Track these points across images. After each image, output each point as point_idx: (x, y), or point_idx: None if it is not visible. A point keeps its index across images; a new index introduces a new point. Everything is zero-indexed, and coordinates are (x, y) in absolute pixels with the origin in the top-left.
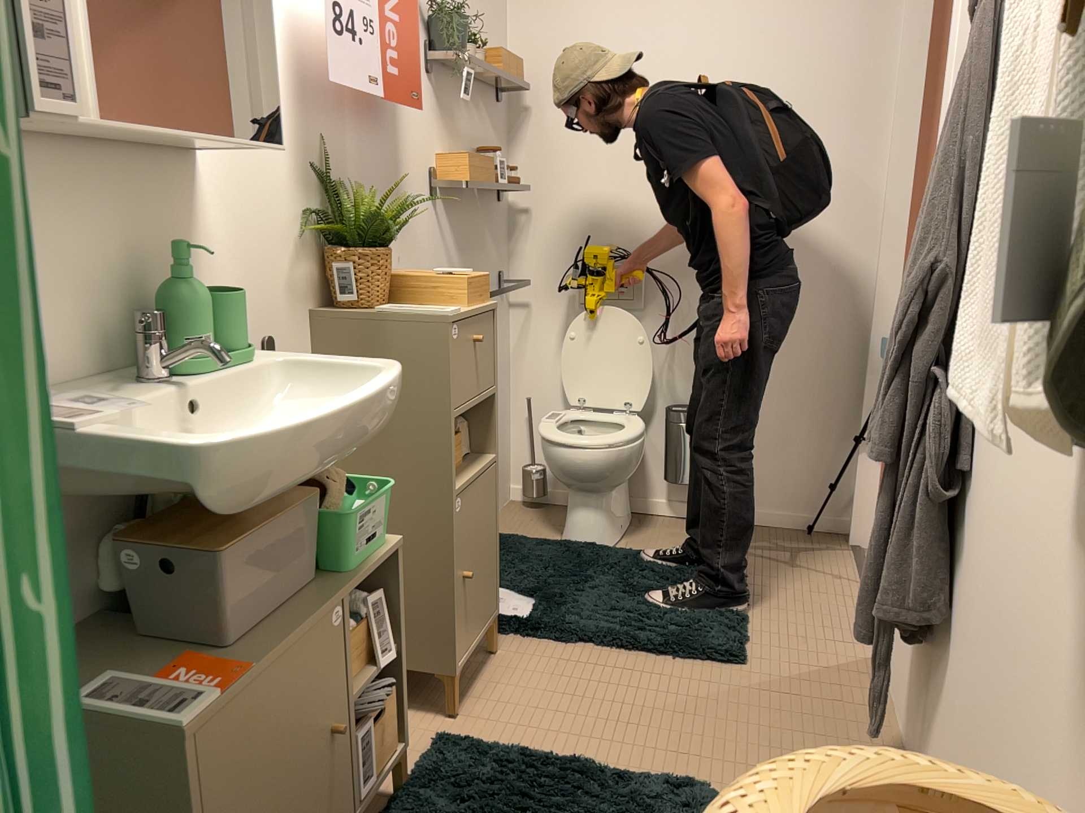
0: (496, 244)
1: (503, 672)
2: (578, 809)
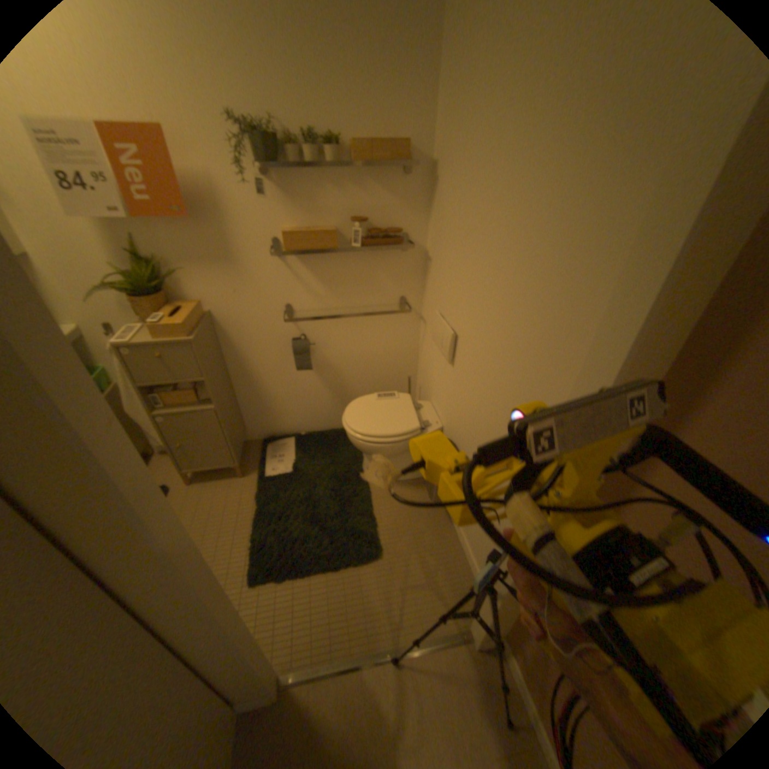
0: (395, 280)
1: (225, 487)
2: None
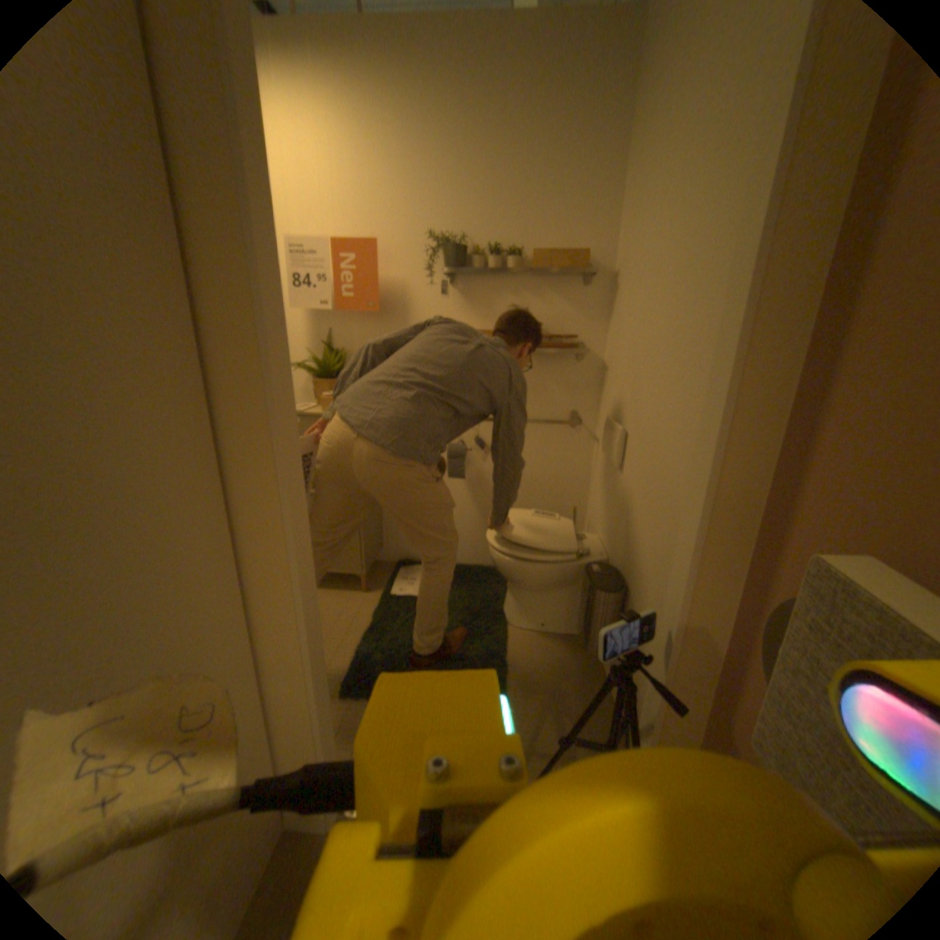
0: (568, 387)
1: (347, 595)
2: None
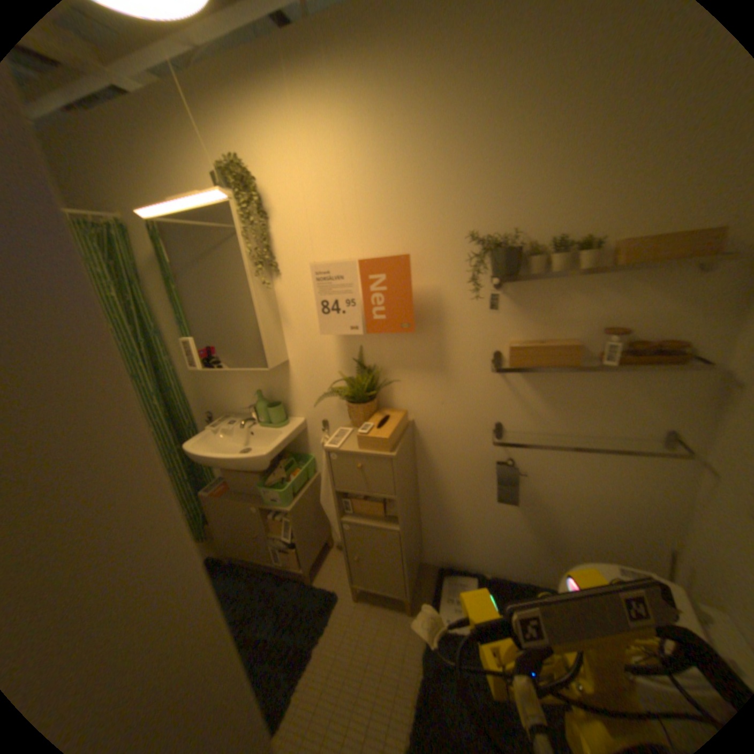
0: (662, 406)
1: (390, 621)
2: (271, 655)
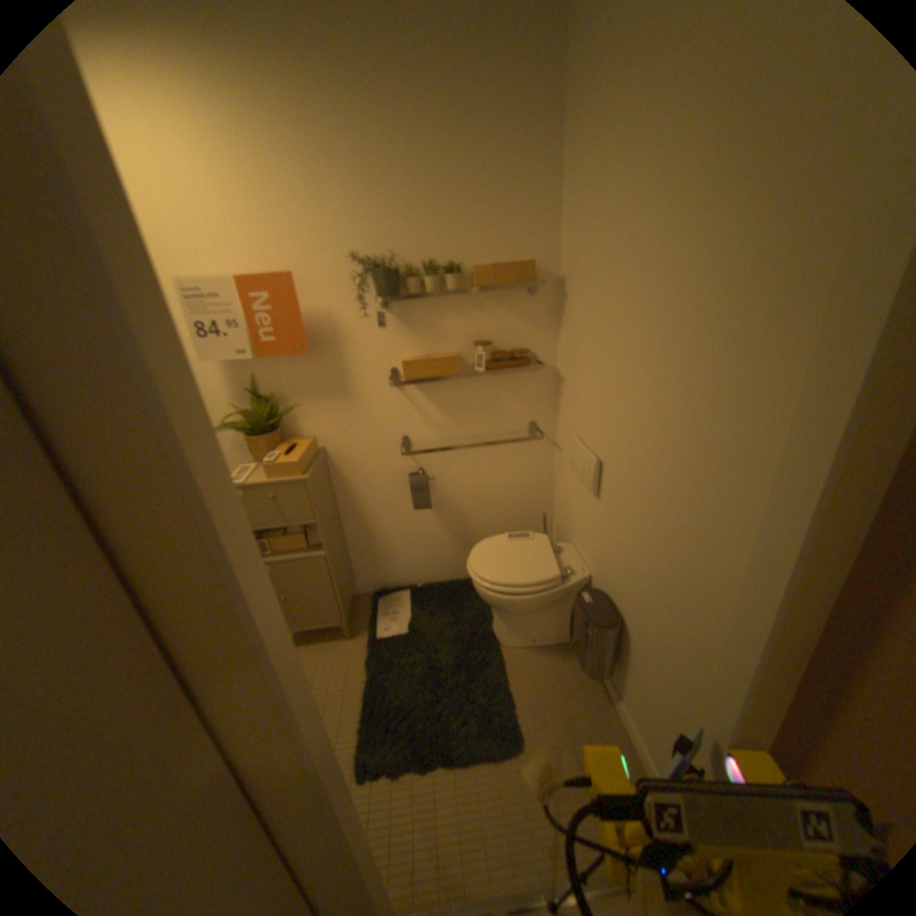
0: (522, 403)
1: (329, 650)
2: None
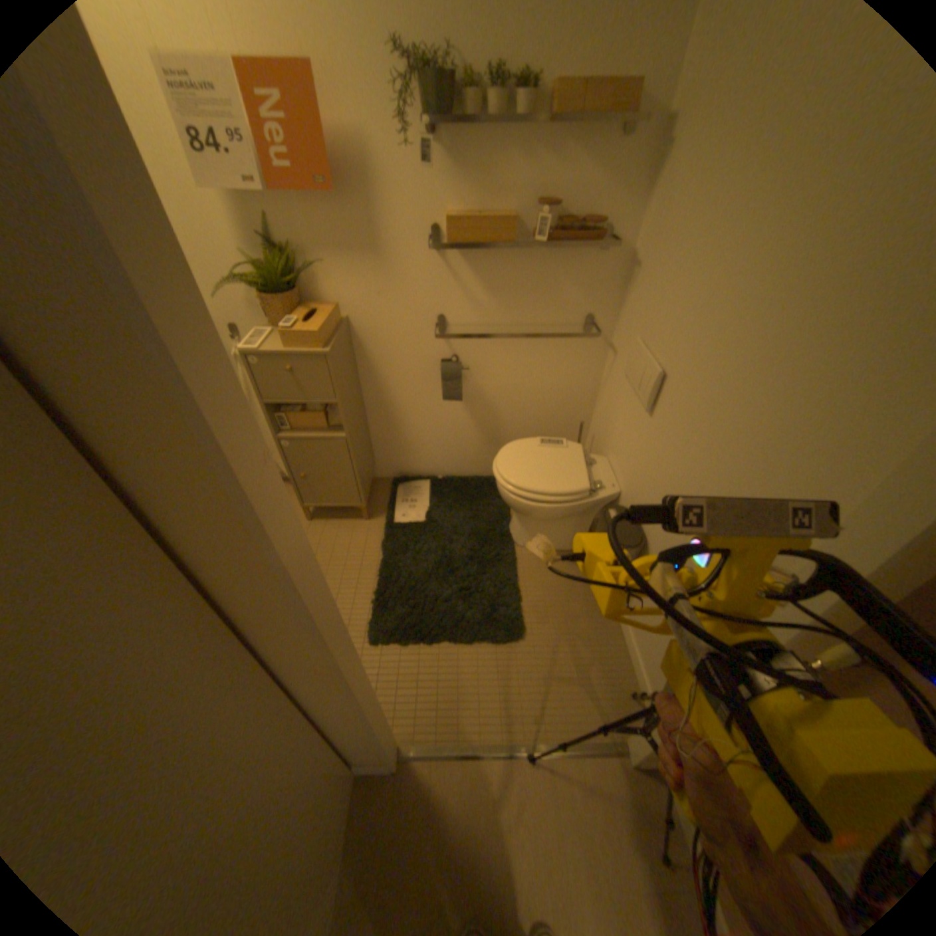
0: (584, 289)
1: (348, 527)
2: None
